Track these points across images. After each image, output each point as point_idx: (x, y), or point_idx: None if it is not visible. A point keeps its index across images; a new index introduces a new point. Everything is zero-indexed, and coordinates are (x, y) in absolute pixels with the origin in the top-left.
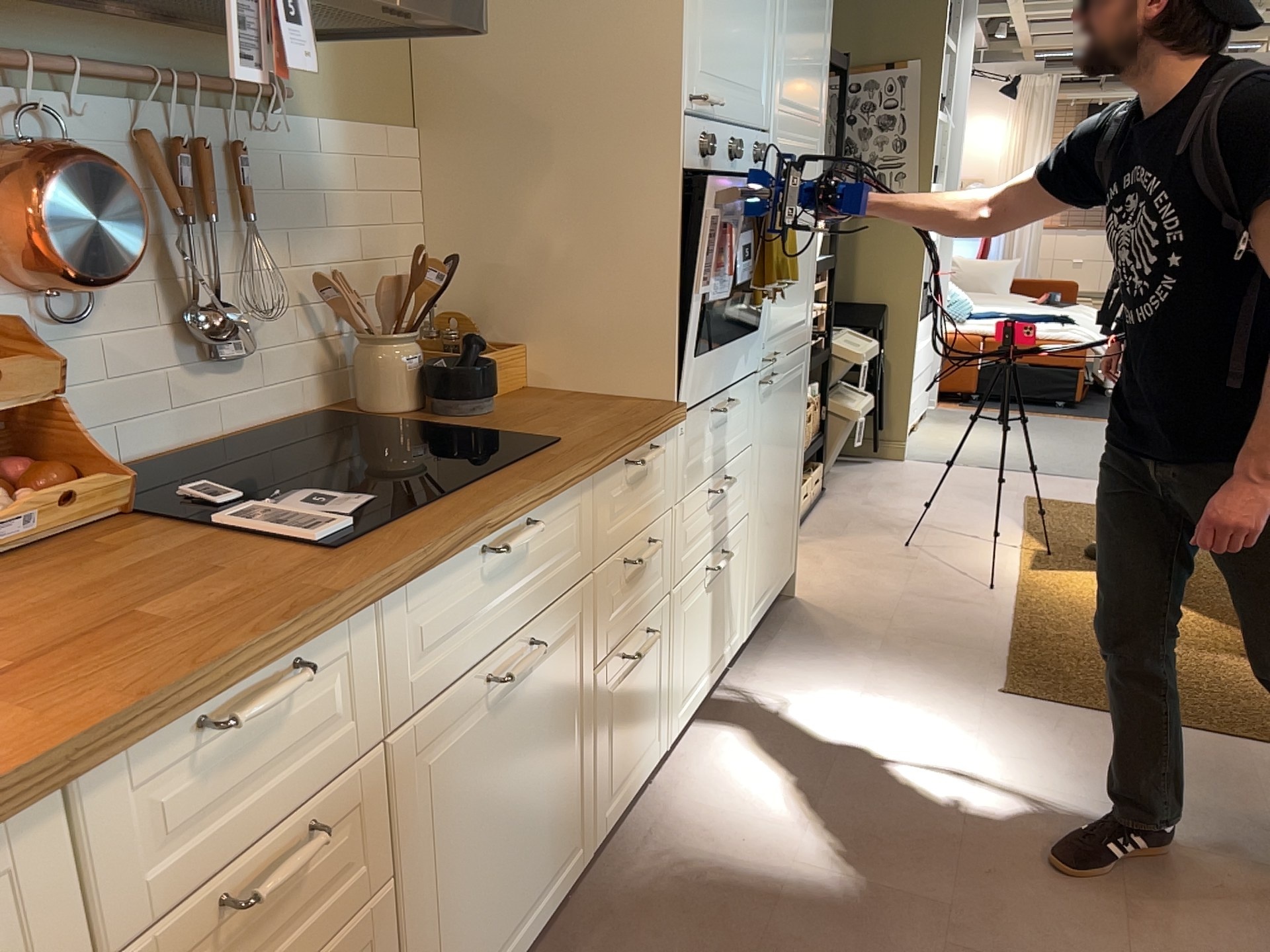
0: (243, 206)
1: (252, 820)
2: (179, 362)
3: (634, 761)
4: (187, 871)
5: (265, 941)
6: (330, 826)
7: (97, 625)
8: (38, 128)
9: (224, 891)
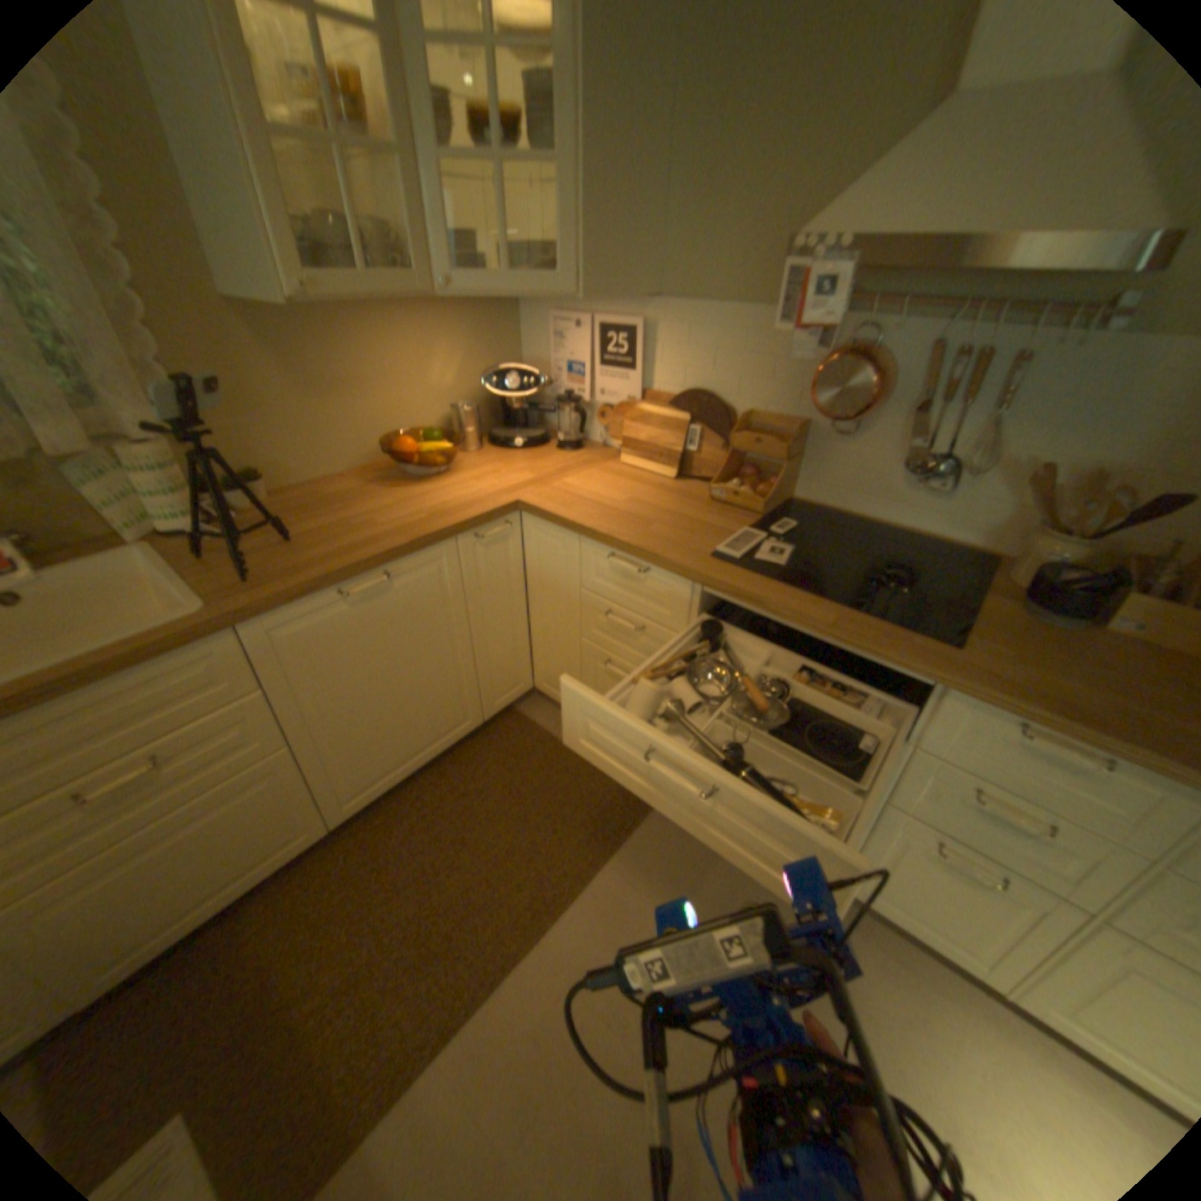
0: (1009, 393)
1: (623, 599)
2: (900, 475)
3: (933, 927)
4: (602, 589)
5: (621, 639)
6: (640, 630)
7: (646, 518)
8: (868, 330)
9: (610, 607)
